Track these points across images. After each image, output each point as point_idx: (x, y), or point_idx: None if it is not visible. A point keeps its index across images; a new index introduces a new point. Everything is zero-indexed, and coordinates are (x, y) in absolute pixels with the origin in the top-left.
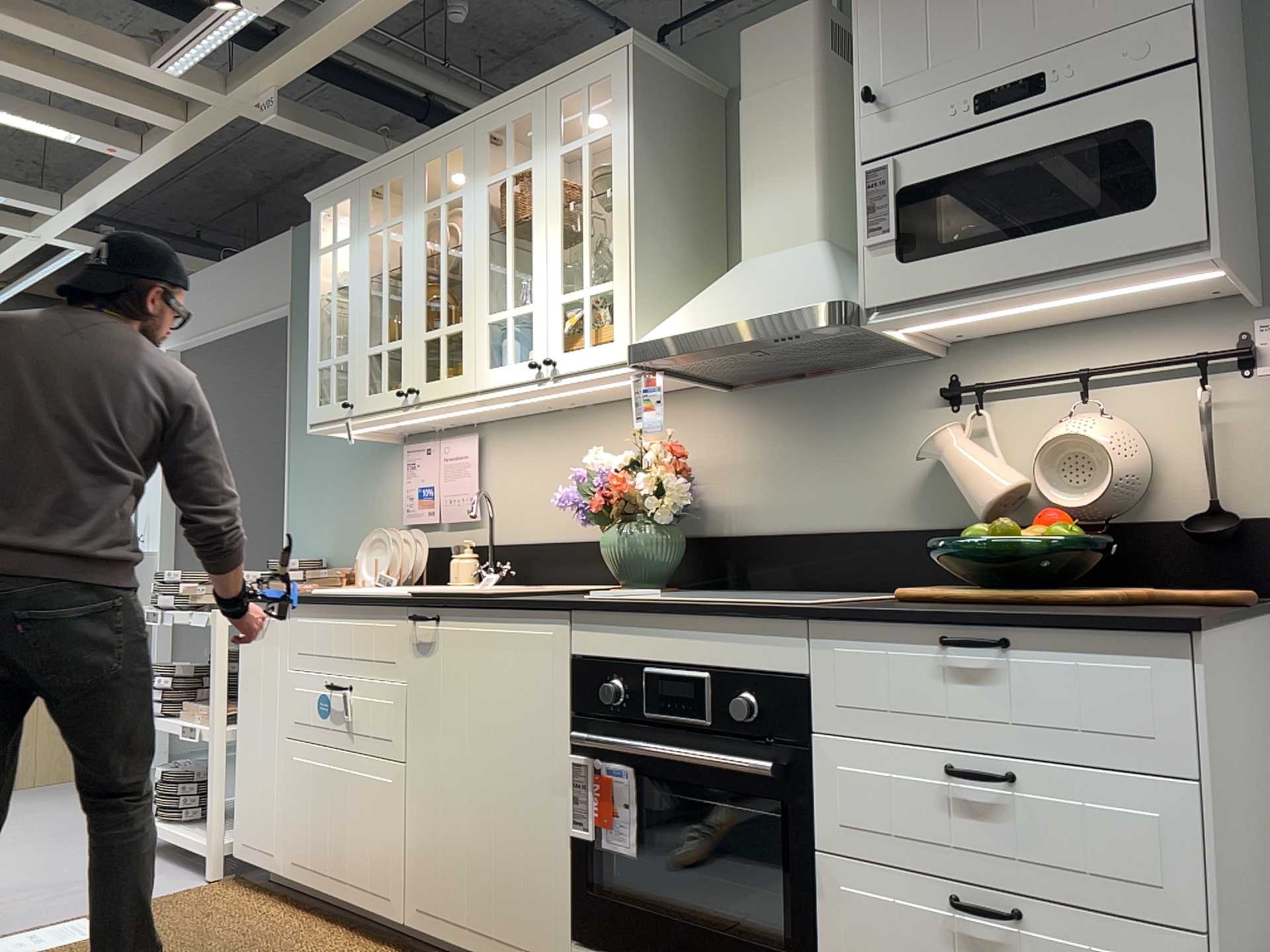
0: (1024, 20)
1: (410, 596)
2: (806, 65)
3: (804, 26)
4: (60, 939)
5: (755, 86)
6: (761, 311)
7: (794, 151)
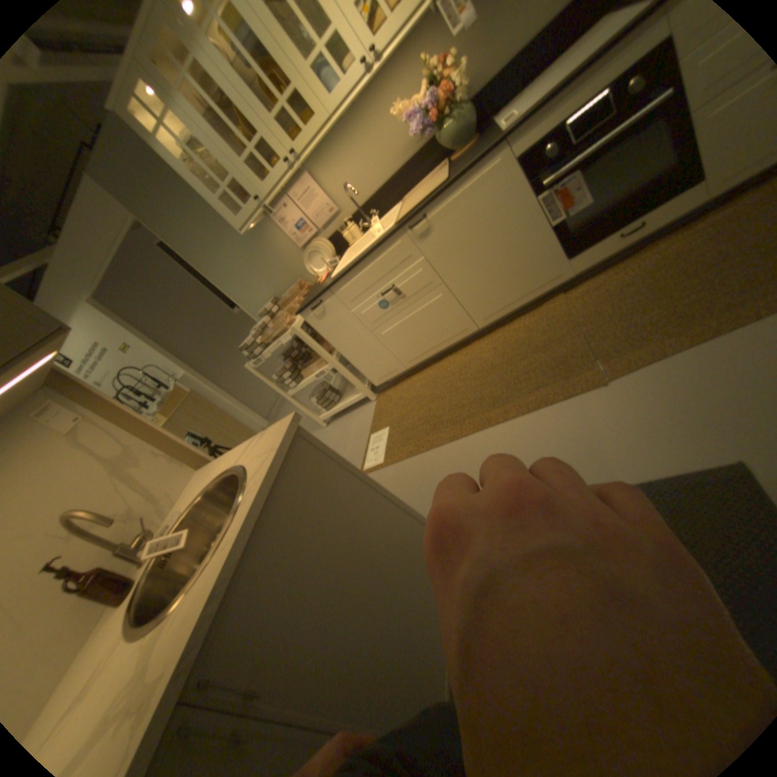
0: None
1: (395, 224)
2: None
3: None
4: (380, 440)
5: None
6: None
7: None
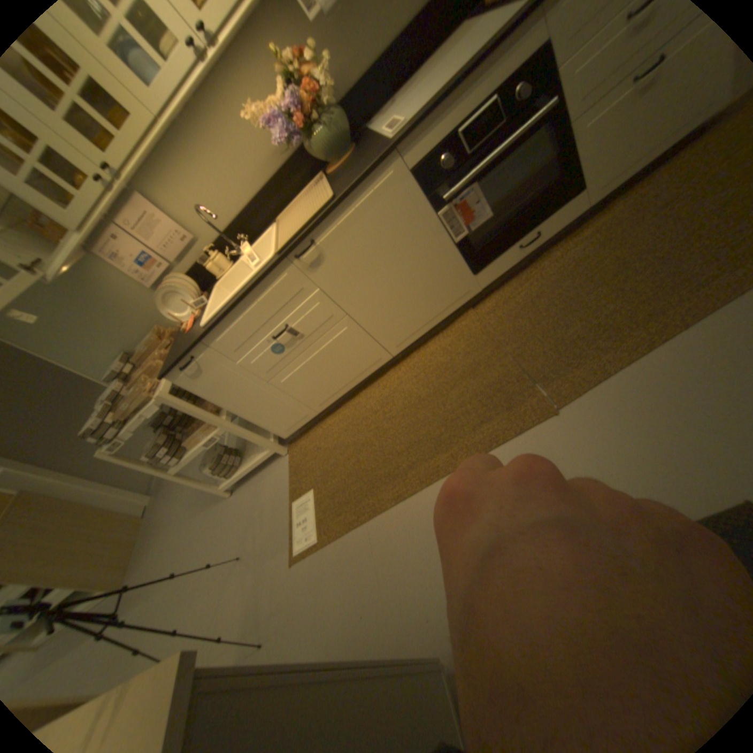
0: None
1: (276, 254)
2: None
3: None
4: (306, 510)
5: None
6: None
7: None
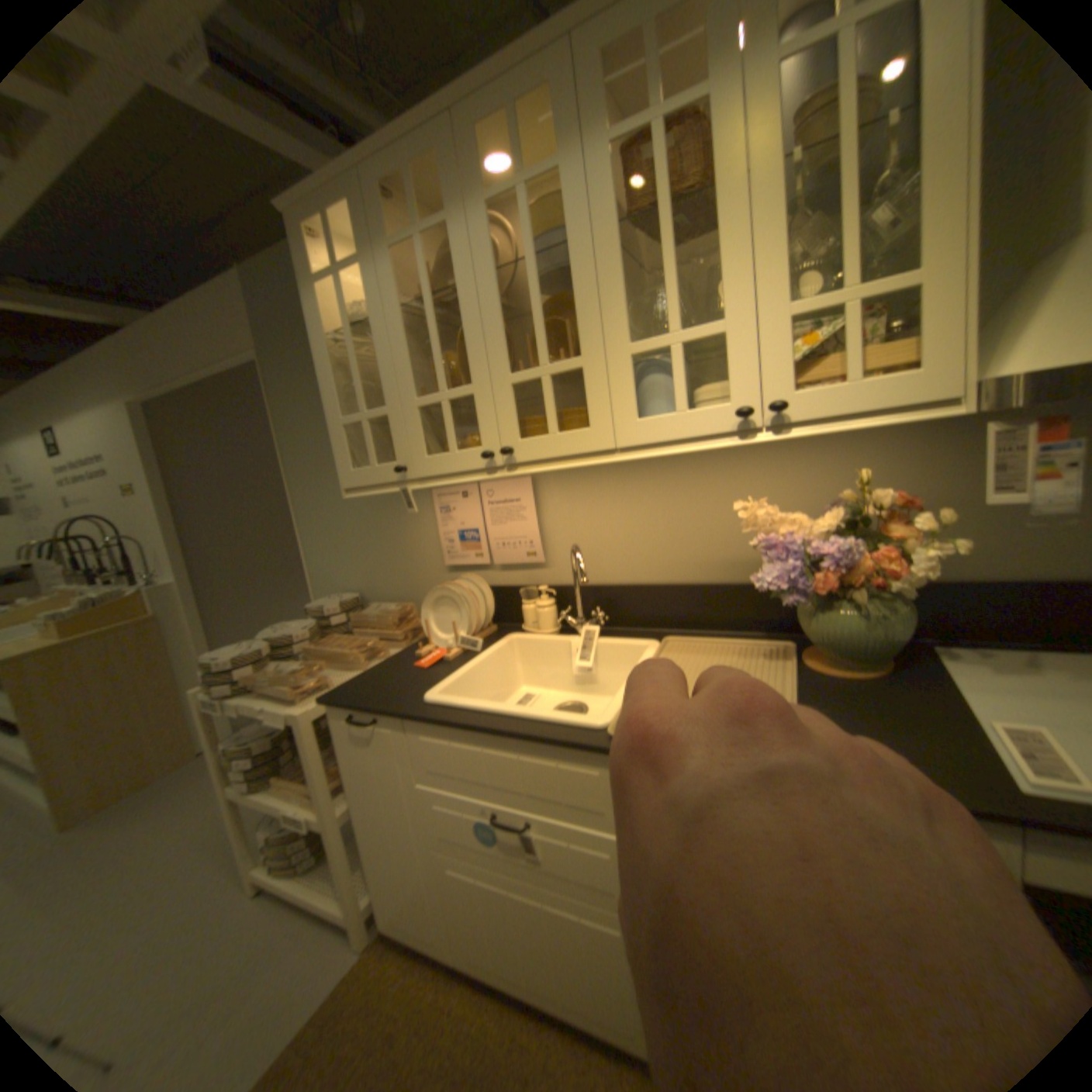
0: None
1: (608, 730)
2: None
3: None
4: None
5: None
6: None
7: None
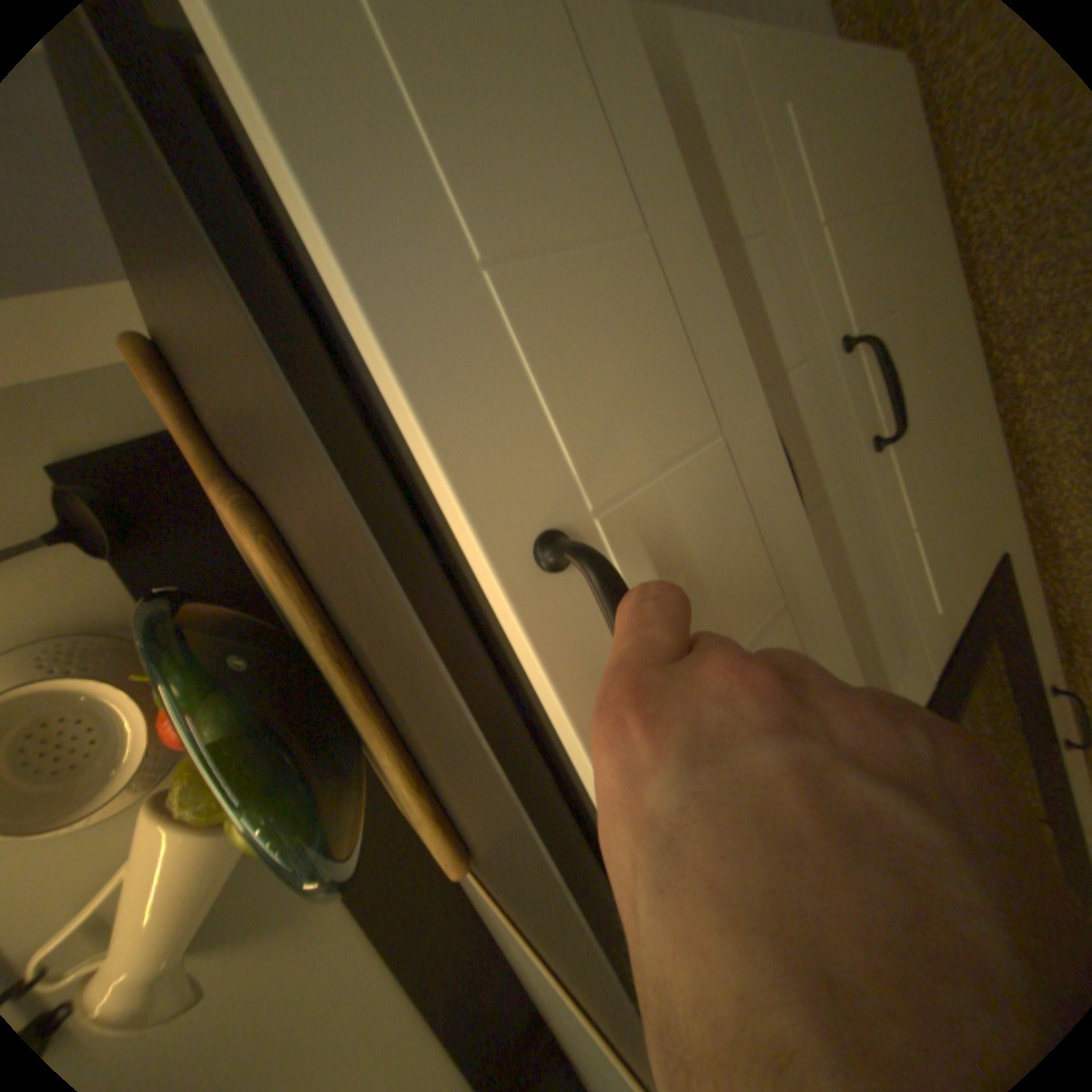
0: None
1: None
2: None
3: None
4: None
5: None
6: None
7: None
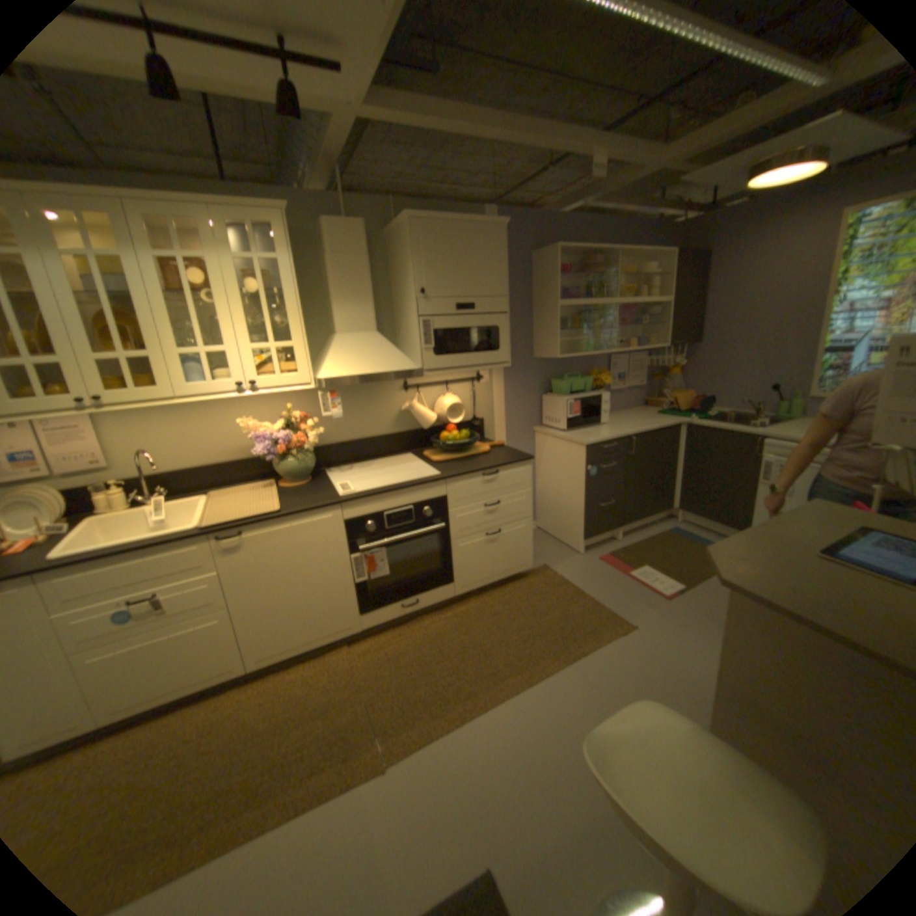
0: (470, 284)
1: (198, 529)
2: (363, 250)
3: (361, 230)
4: None
5: (337, 250)
6: (388, 369)
7: (361, 289)
